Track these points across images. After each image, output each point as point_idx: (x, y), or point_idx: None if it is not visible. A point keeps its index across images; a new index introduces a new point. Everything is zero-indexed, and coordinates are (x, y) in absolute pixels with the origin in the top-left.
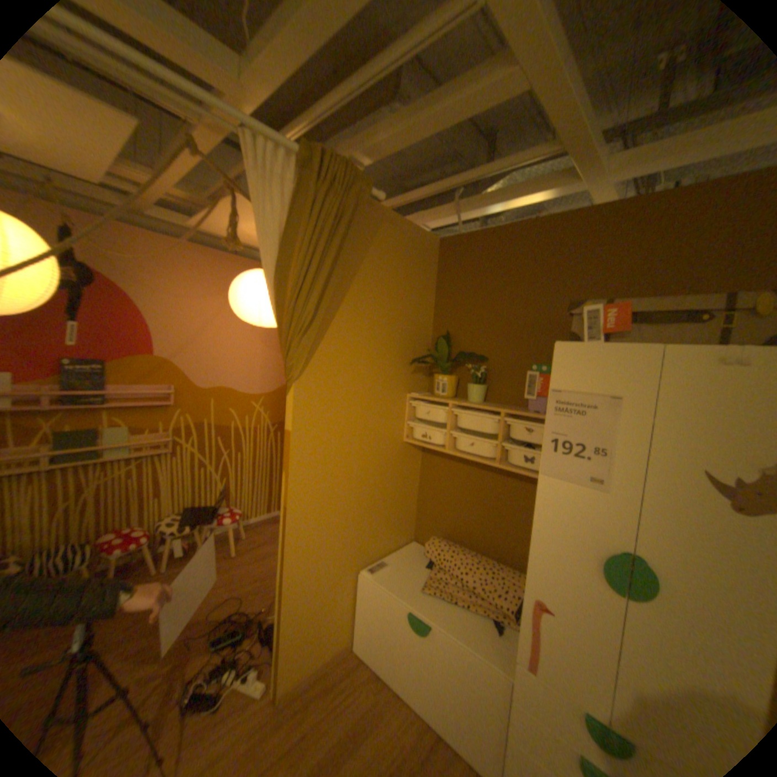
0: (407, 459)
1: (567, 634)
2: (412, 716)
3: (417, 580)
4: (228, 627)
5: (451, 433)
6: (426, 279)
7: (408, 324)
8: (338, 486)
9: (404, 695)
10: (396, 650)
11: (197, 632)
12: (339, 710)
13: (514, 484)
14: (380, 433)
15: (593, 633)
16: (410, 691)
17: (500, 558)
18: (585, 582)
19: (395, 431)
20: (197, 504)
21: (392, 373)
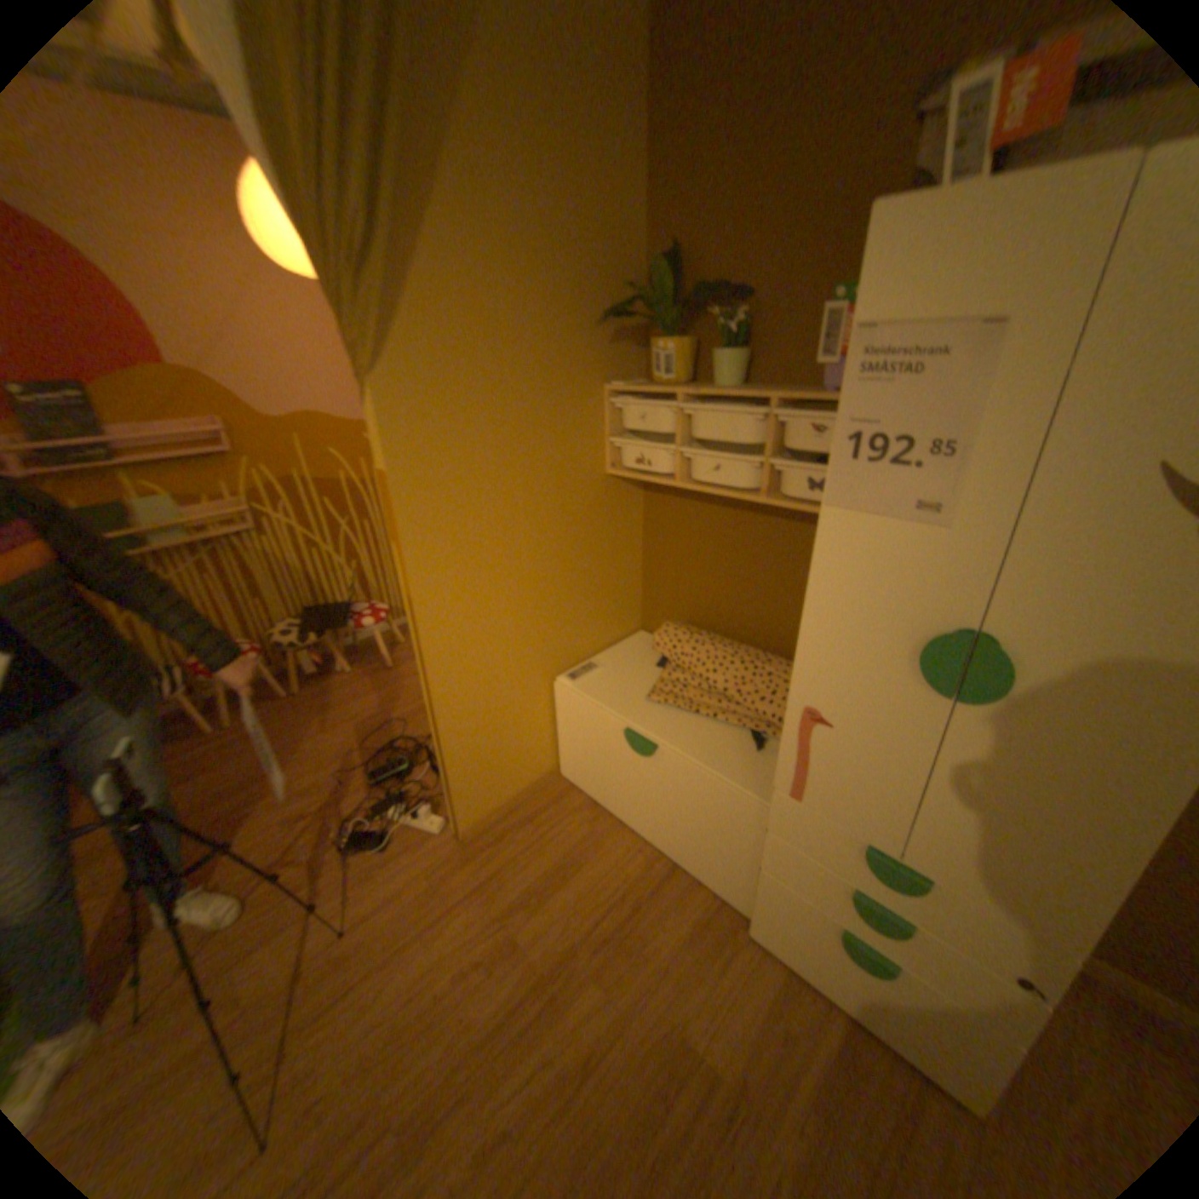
0: (617, 505)
1: (851, 751)
2: (640, 844)
3: (641, 684)
4: (390, 756)
5: (684, 451)
6: (622, 113)
7: (590, 232)
8: (496, 558)
9: (629, 822)
10: (614, 772)
11: (349, 764)
12: (543, 842)
13: (795, 530)
14: (559, 463)
15: (892, 749)
16: (636, 818)
17: (769, 646)
18: (887, 679)
19: (589, 457)
20: (320, 602)
21: (569, 345)
